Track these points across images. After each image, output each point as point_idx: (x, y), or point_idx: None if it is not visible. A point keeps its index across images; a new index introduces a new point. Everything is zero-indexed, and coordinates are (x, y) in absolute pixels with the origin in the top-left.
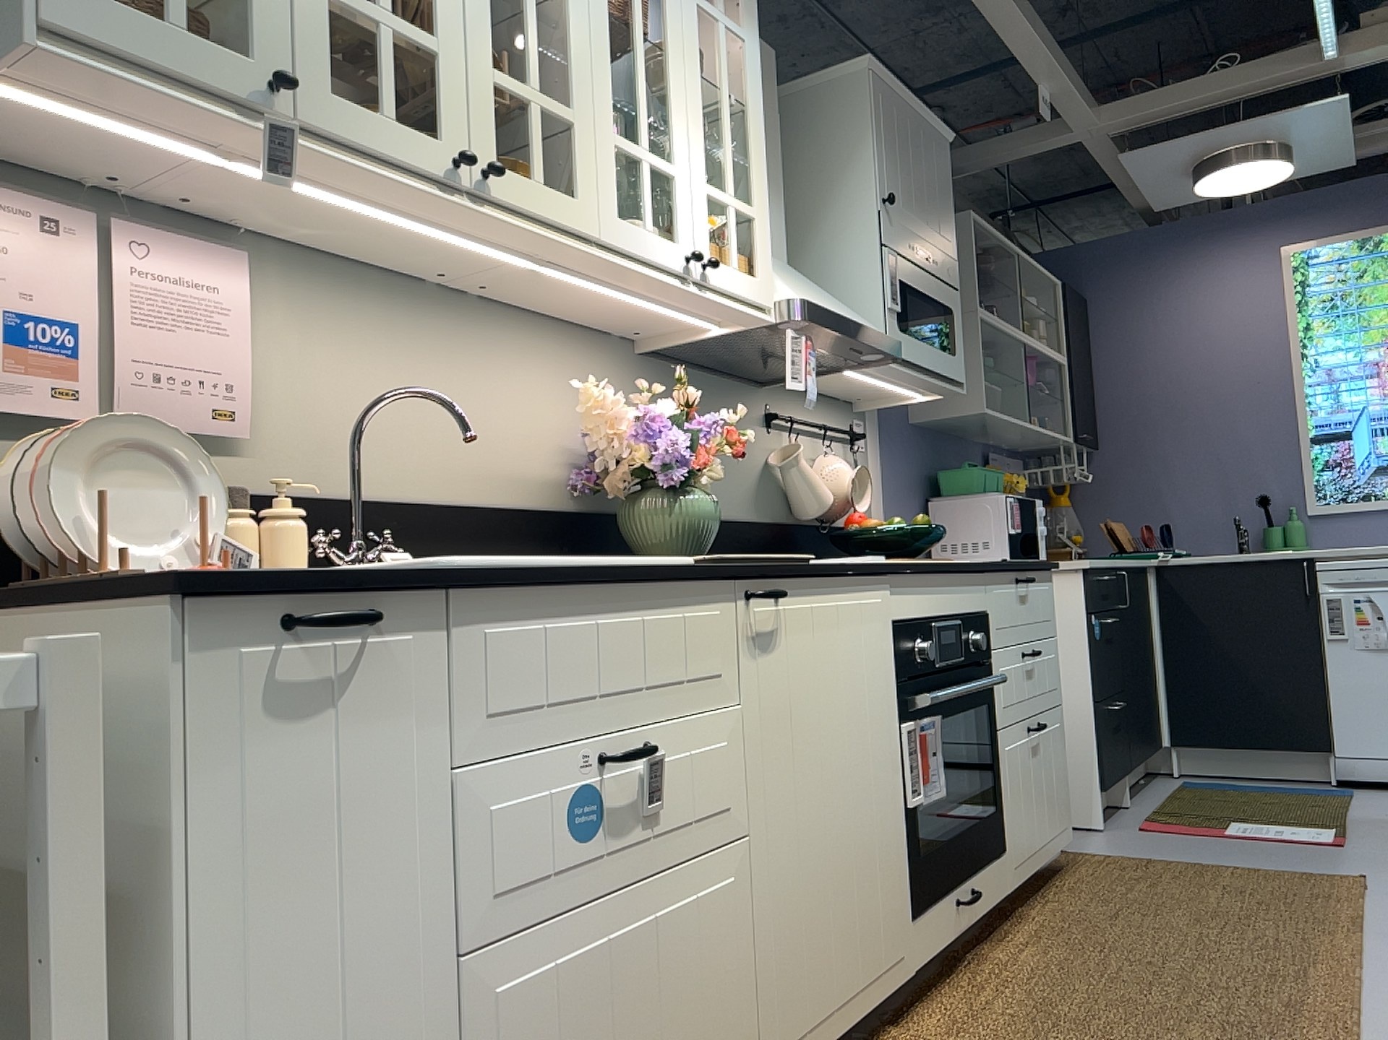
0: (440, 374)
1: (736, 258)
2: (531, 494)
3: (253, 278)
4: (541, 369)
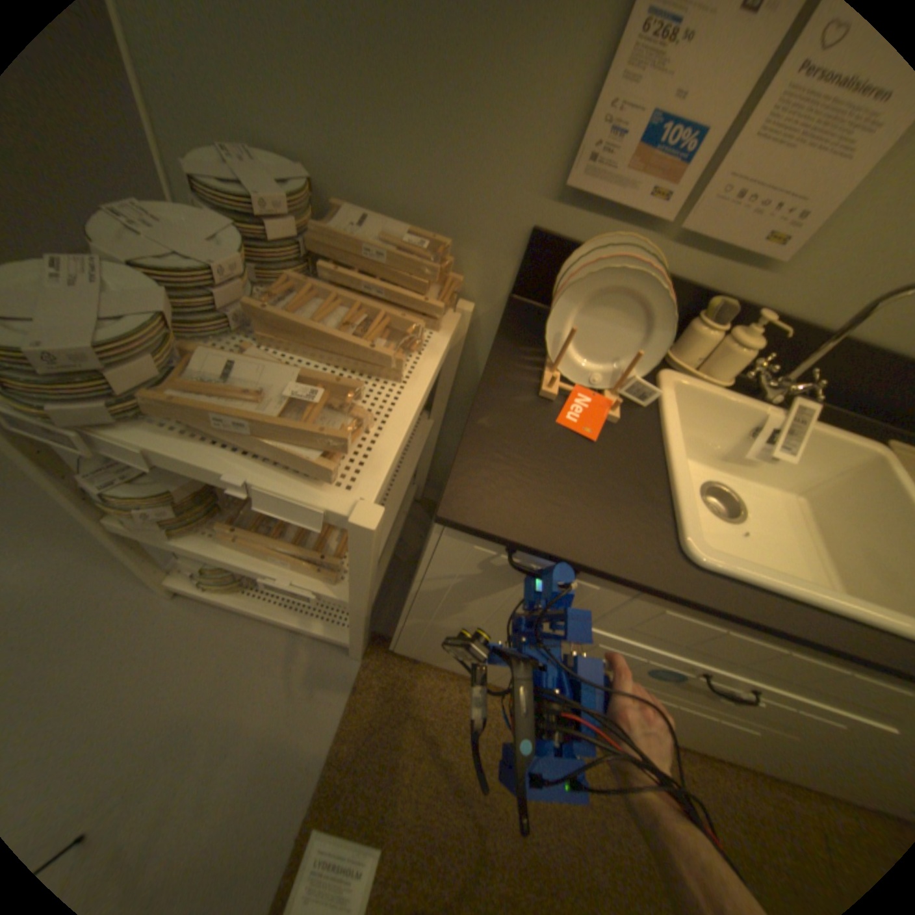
0: None
1: None
2: None
3: None
4: None
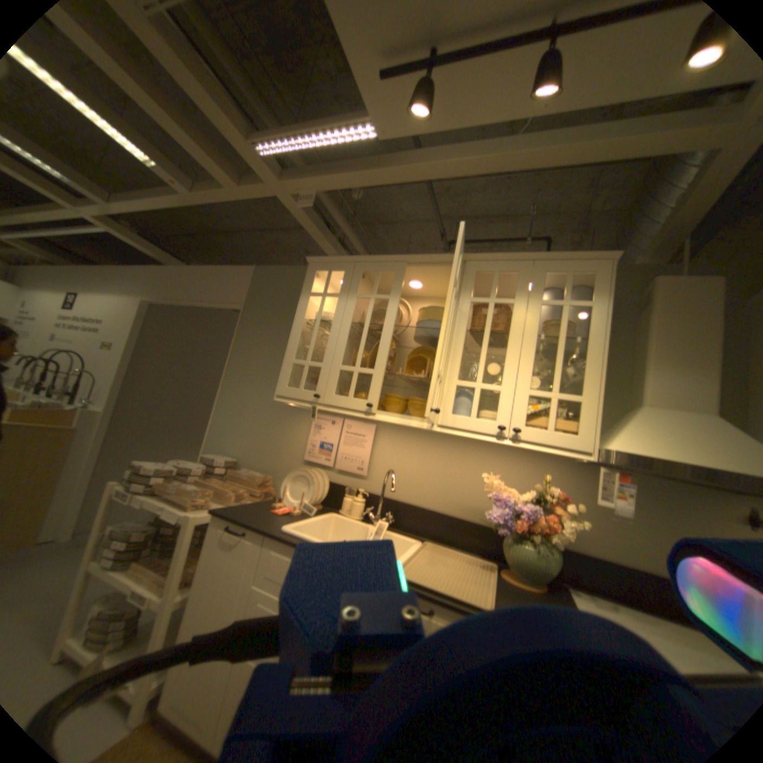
0: (441, 463)
1: (551, 426)
2: (479, 518)
3: (380, 432)
4: (497, 466)
